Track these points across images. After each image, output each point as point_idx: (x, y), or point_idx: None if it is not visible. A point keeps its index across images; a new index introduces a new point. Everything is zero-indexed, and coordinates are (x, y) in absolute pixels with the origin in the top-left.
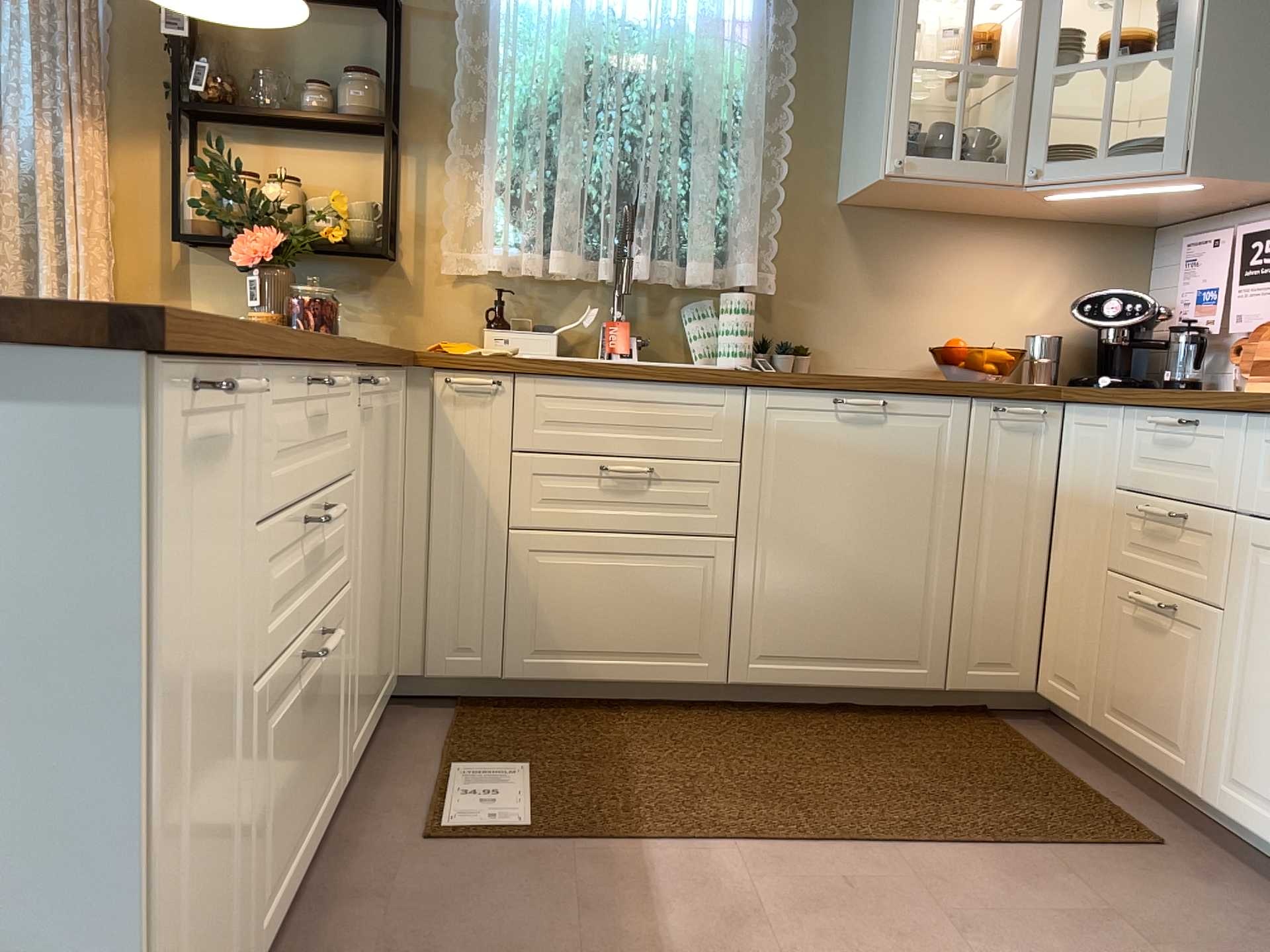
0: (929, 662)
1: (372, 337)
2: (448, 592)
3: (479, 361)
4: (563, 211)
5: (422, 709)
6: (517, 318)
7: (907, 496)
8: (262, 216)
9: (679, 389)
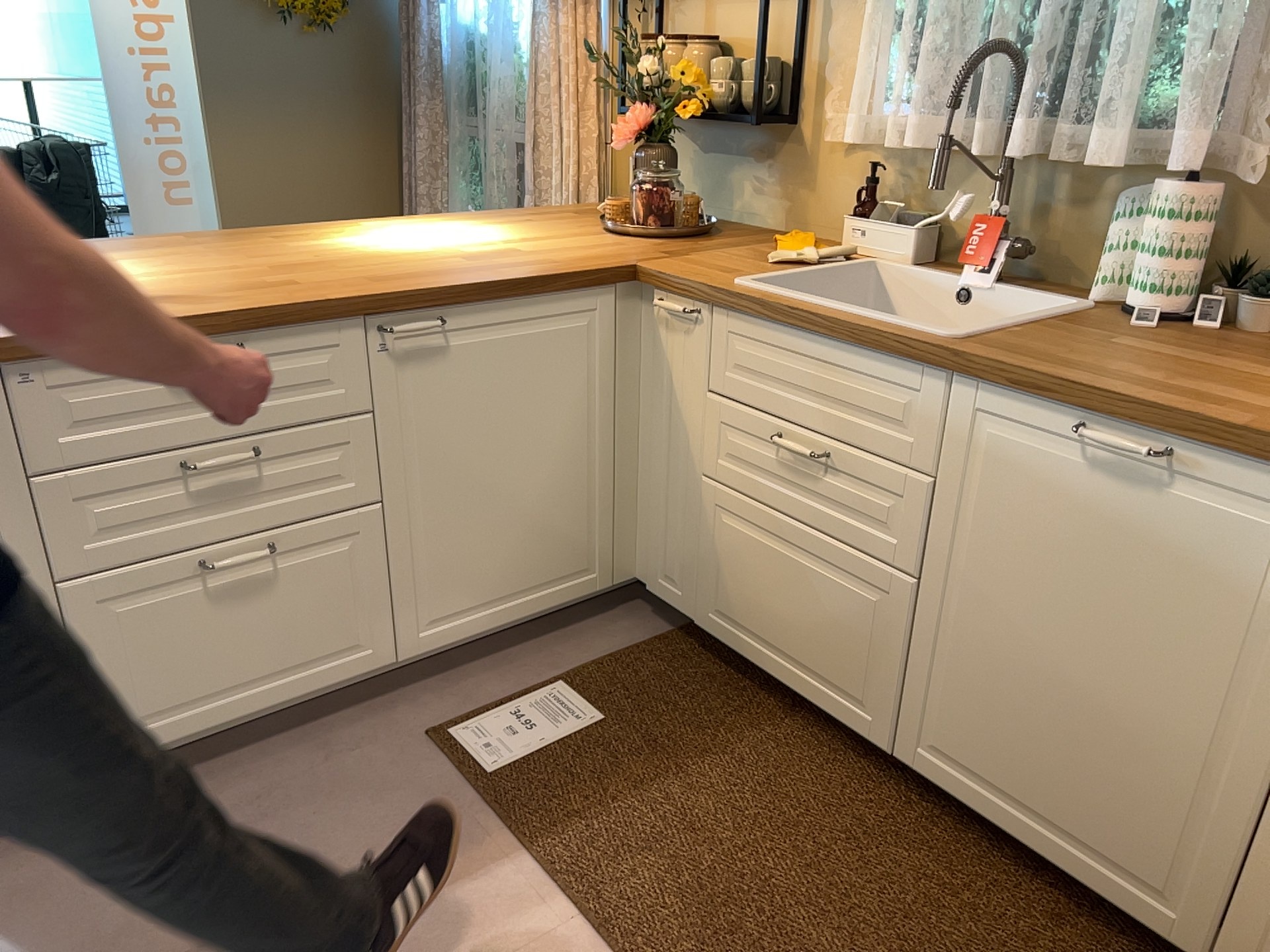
0: (1180, 906)
1: (768, 214)
2: (661, 517)
3: (681, 283)
4: (928, 59)
5: (653, 615)
6: (884, 205)
7: (1186, 628)
8: (638, 93)
9: (867, 357)
